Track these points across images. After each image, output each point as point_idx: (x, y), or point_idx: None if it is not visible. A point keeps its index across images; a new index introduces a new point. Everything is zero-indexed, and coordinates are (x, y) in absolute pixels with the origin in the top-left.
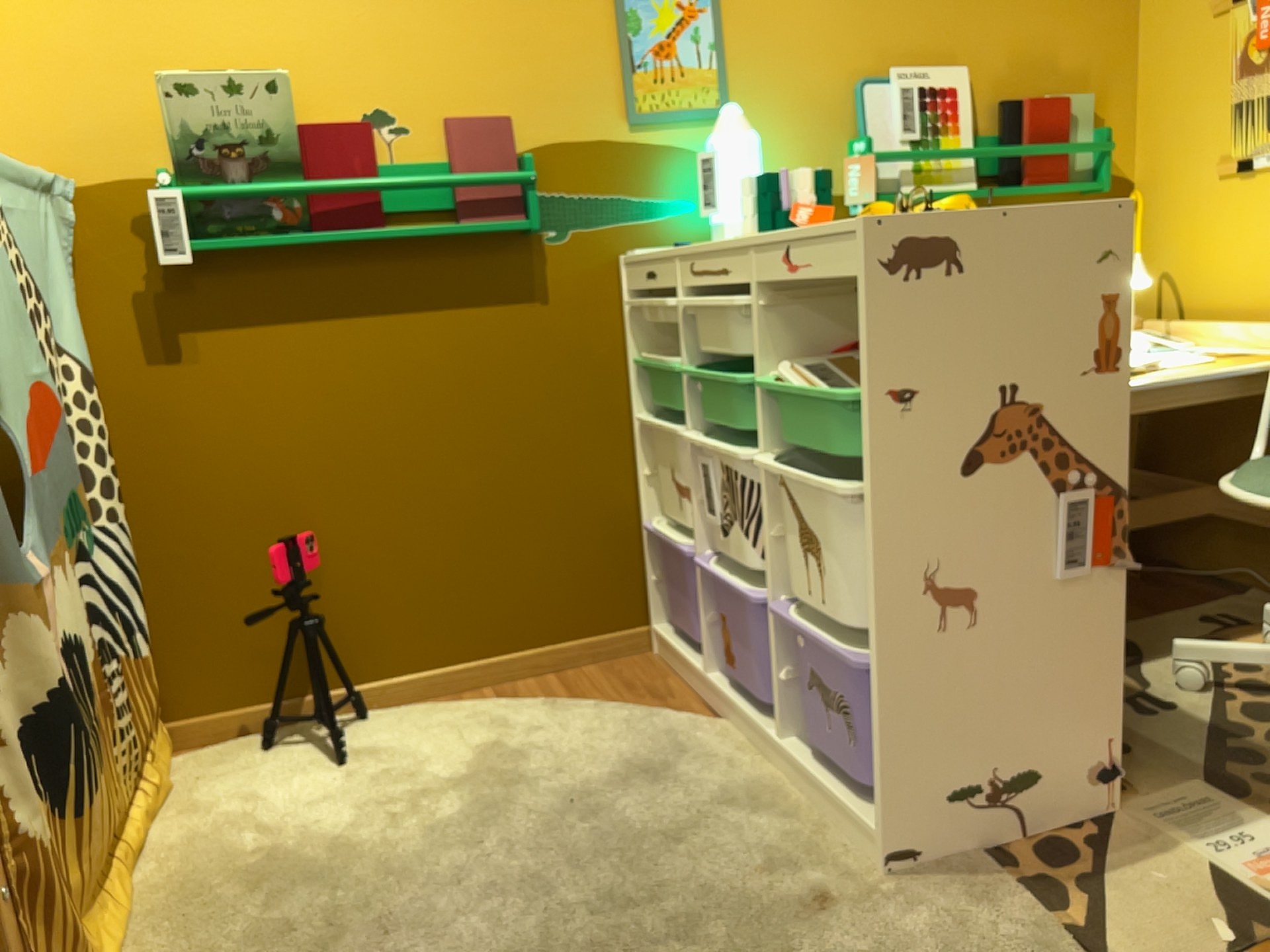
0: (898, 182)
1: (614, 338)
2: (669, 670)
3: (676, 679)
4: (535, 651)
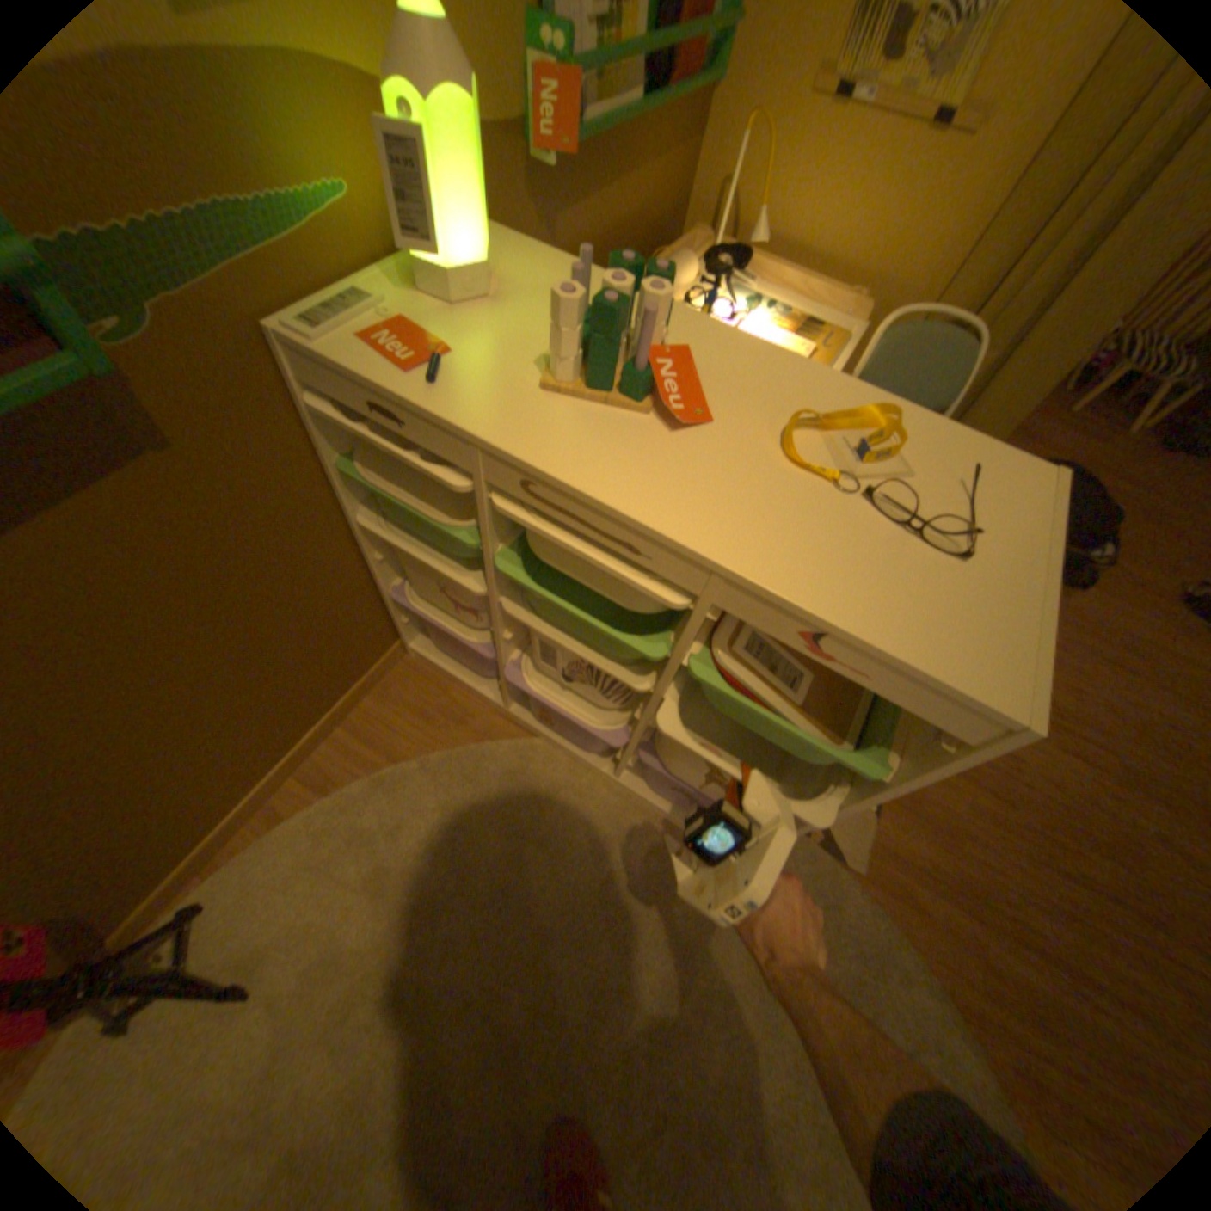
0: (583, 98)
1: (293, 441)
2: (443, 678)
3: (457, 688)
4: (318, 727)
